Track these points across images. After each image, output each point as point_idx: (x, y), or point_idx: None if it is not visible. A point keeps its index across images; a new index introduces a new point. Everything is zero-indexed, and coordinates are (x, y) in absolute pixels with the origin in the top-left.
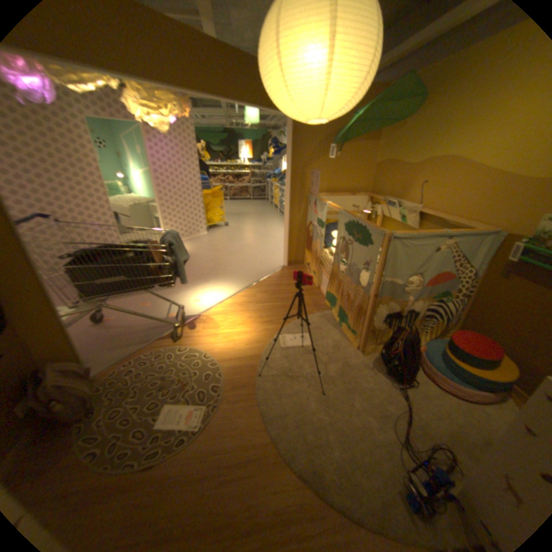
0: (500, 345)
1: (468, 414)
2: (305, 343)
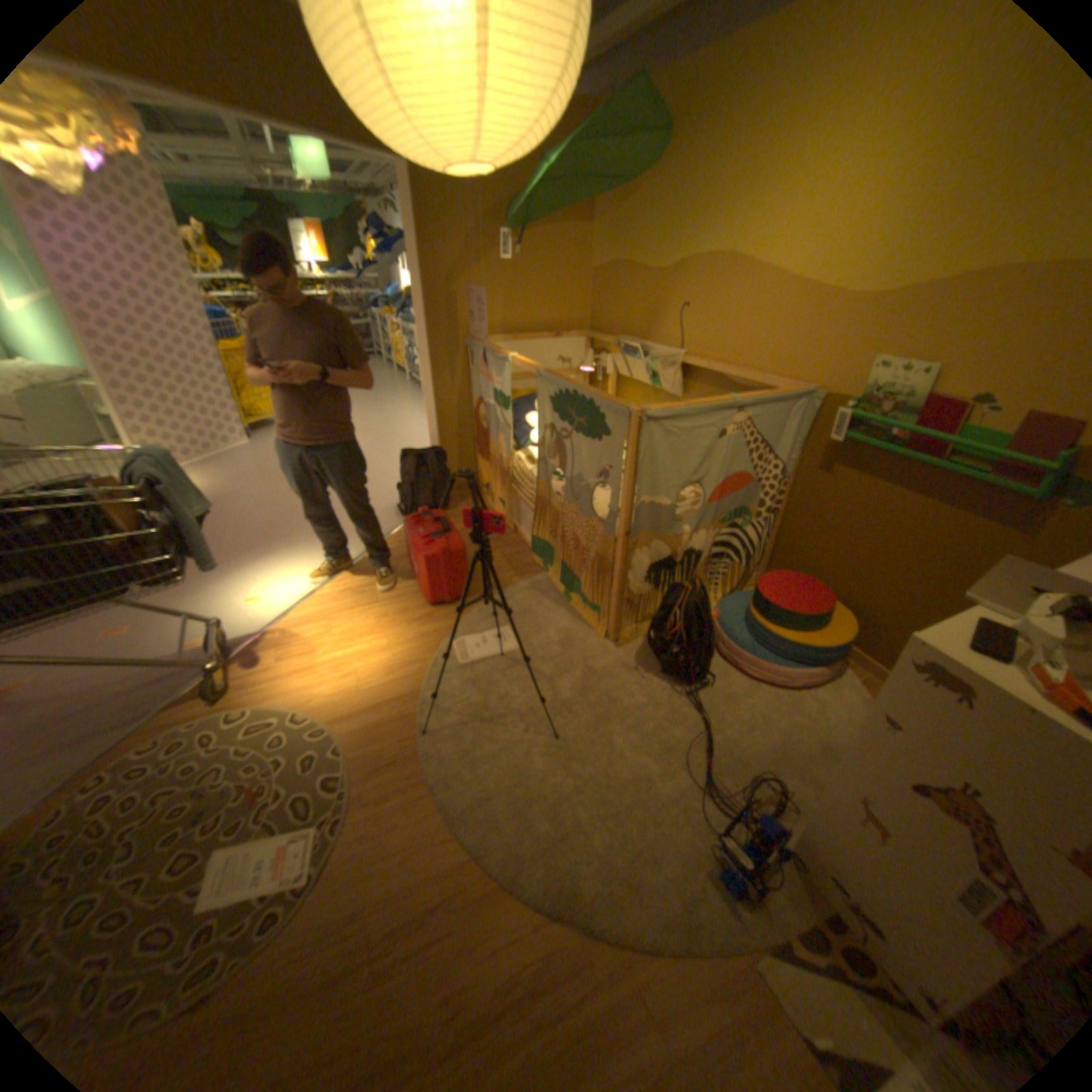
0: (827, 585)
1: (794, 709)
2: (506, 645)
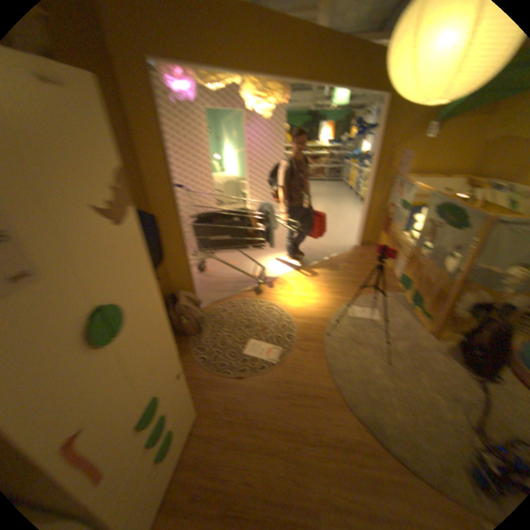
0: None
1: None
2: (374, 317)
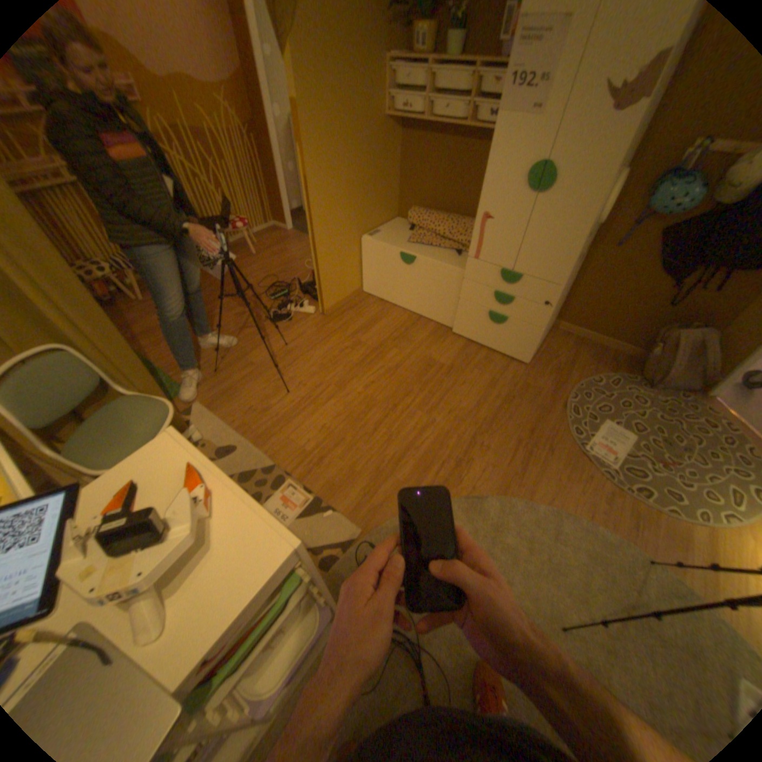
0: None
1: None
2: None
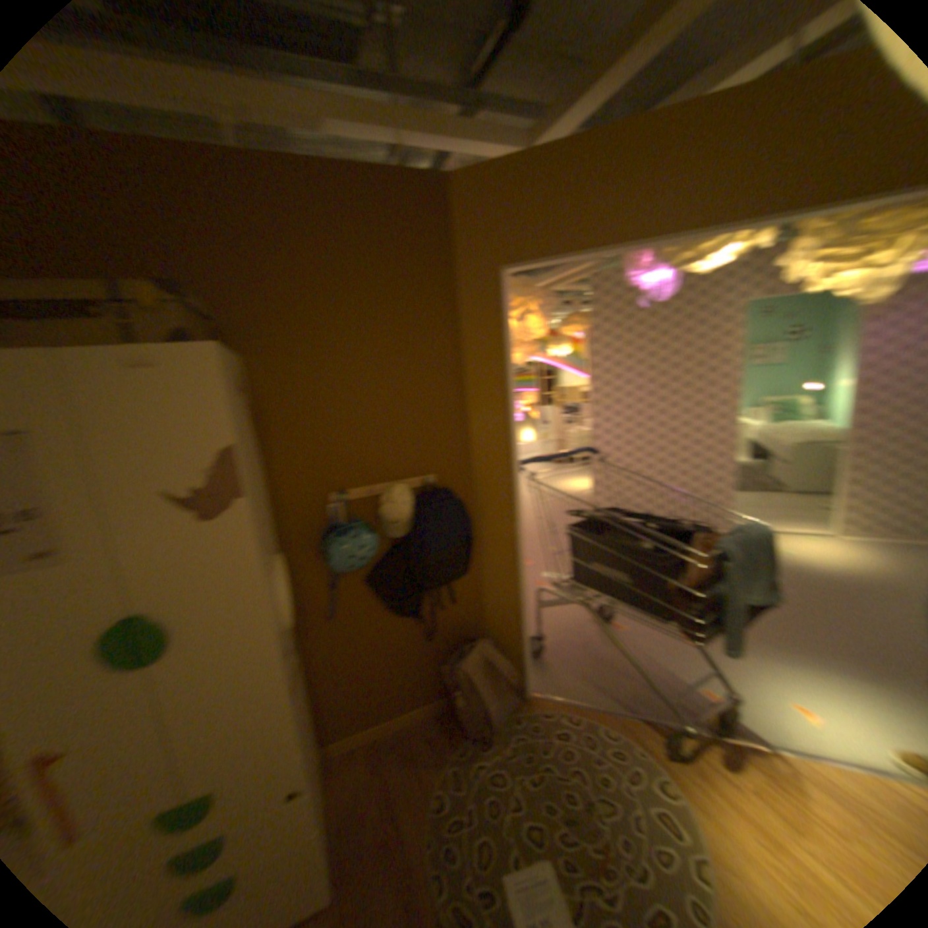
0: None
1: None
2: None
